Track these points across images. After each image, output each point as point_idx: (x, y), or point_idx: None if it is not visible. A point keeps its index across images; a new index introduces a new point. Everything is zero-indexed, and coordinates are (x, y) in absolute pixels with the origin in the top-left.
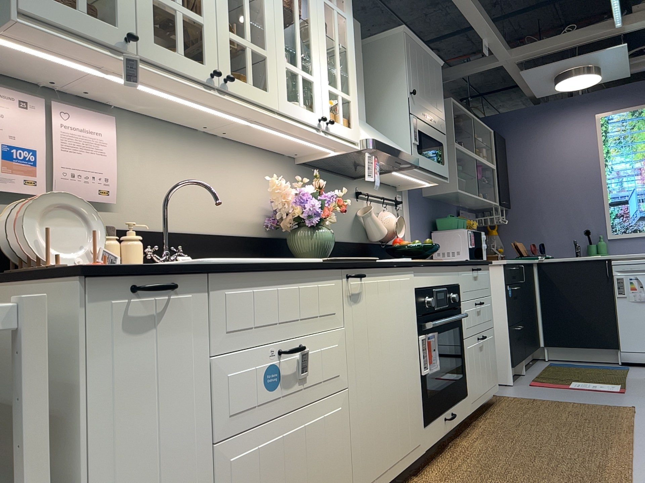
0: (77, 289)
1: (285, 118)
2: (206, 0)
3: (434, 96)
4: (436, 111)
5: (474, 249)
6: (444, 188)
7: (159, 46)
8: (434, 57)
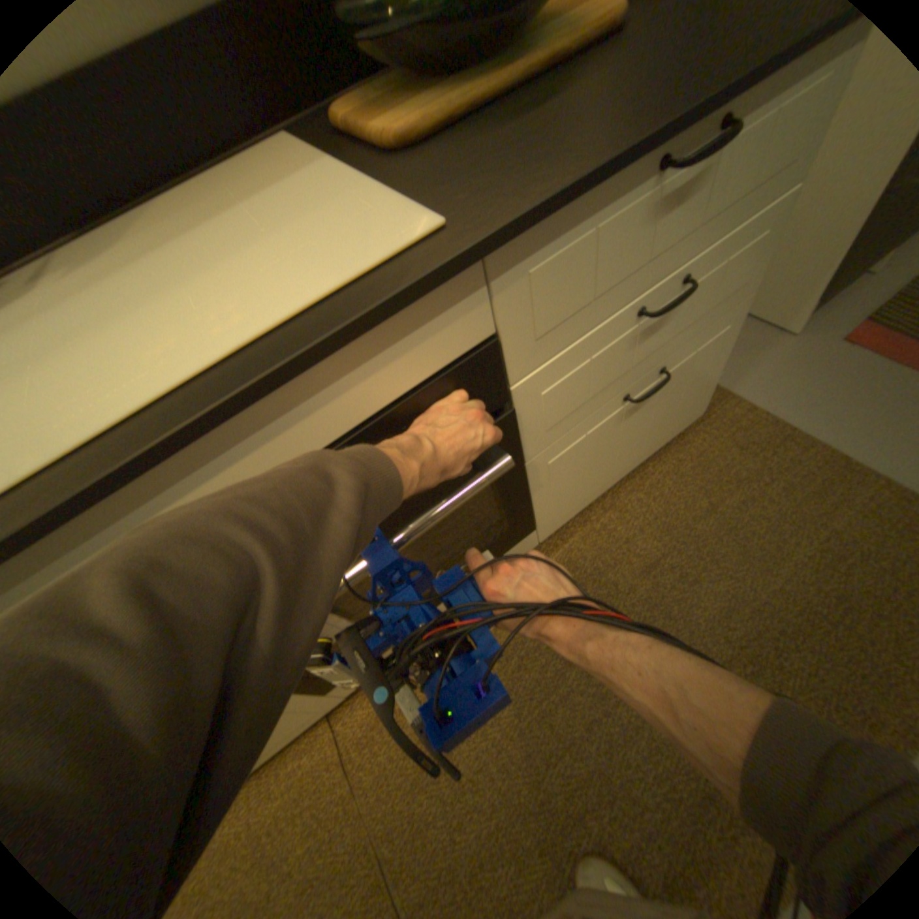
0: None
1: None
2: None
3: None
4: None
5: None
6: None
7: None
8: None
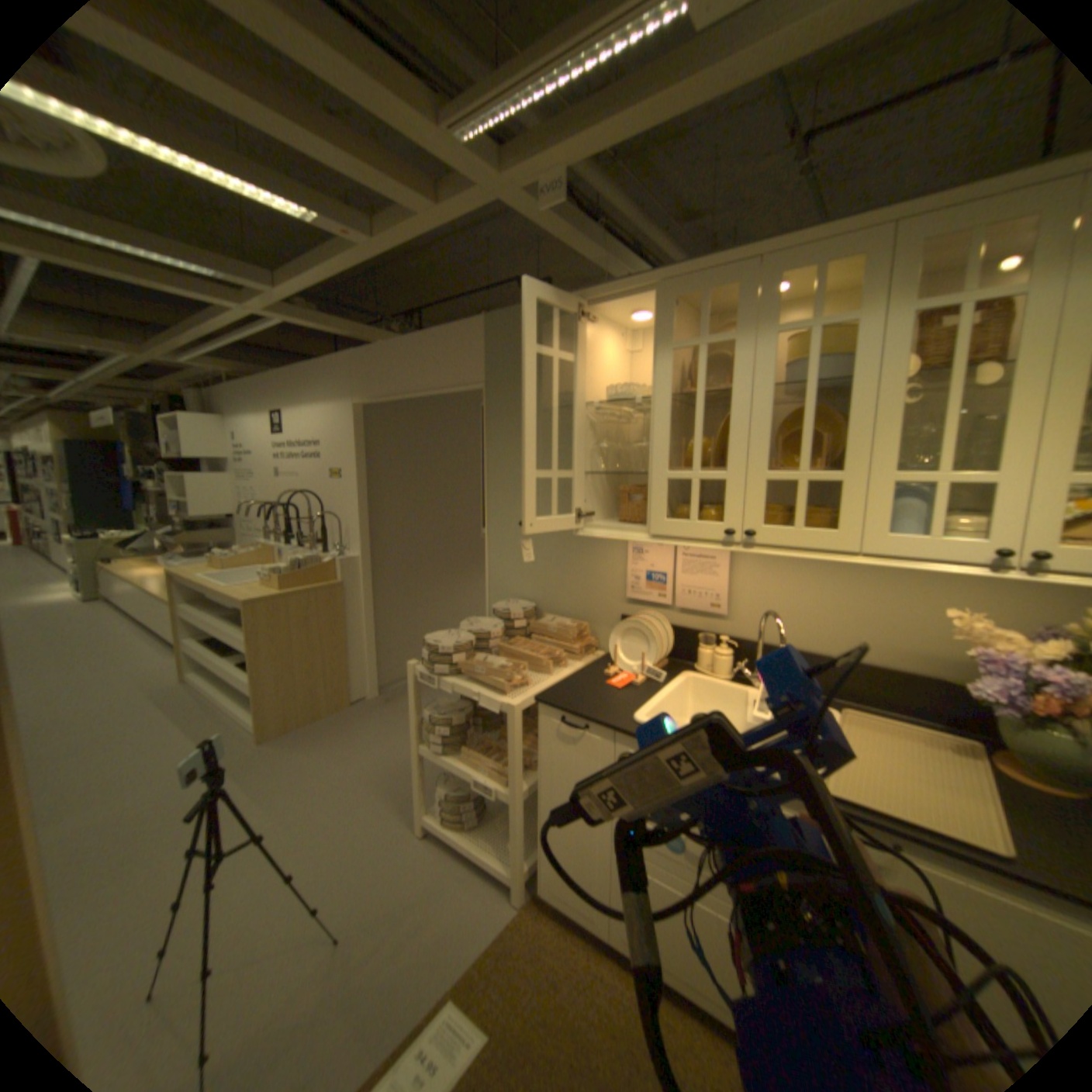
0: (541, 710)
1: (884, 561)
2: (734, 451)
3: None
4: None
5: None
6: None
7: (672, 522)
8: None
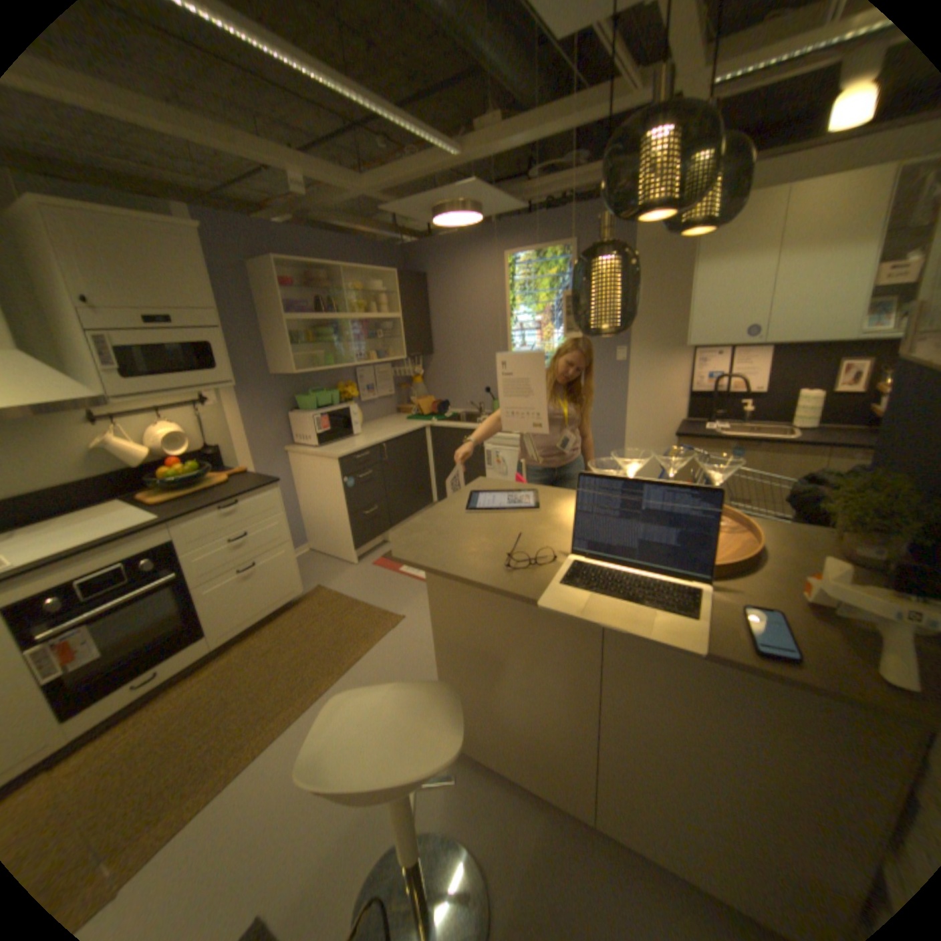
0: None
1: None
2: None
3: (173, 283)
4: (179, 304)
5: (326, 434)
6: (284, 369)
7: None
8: (165, 221)
